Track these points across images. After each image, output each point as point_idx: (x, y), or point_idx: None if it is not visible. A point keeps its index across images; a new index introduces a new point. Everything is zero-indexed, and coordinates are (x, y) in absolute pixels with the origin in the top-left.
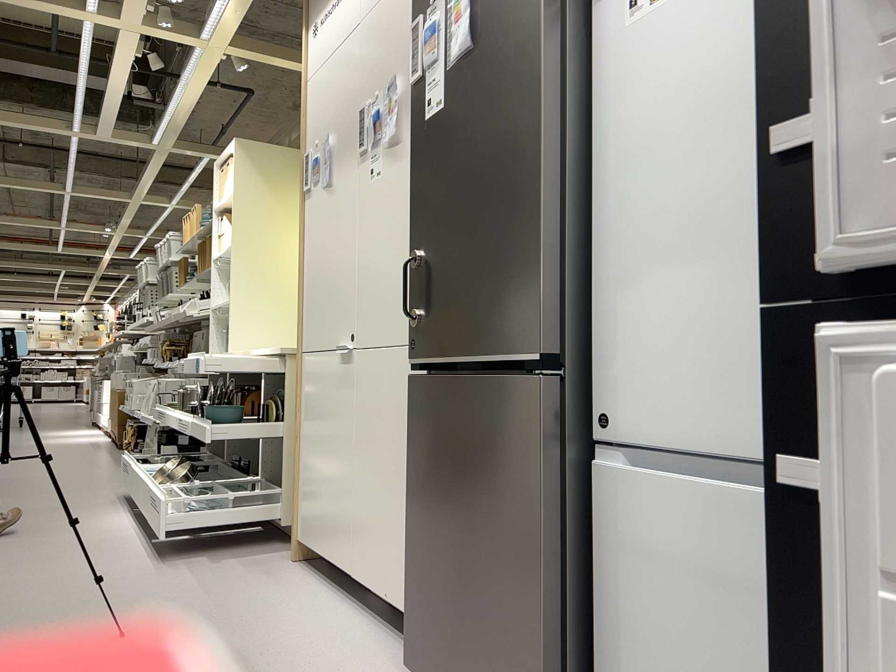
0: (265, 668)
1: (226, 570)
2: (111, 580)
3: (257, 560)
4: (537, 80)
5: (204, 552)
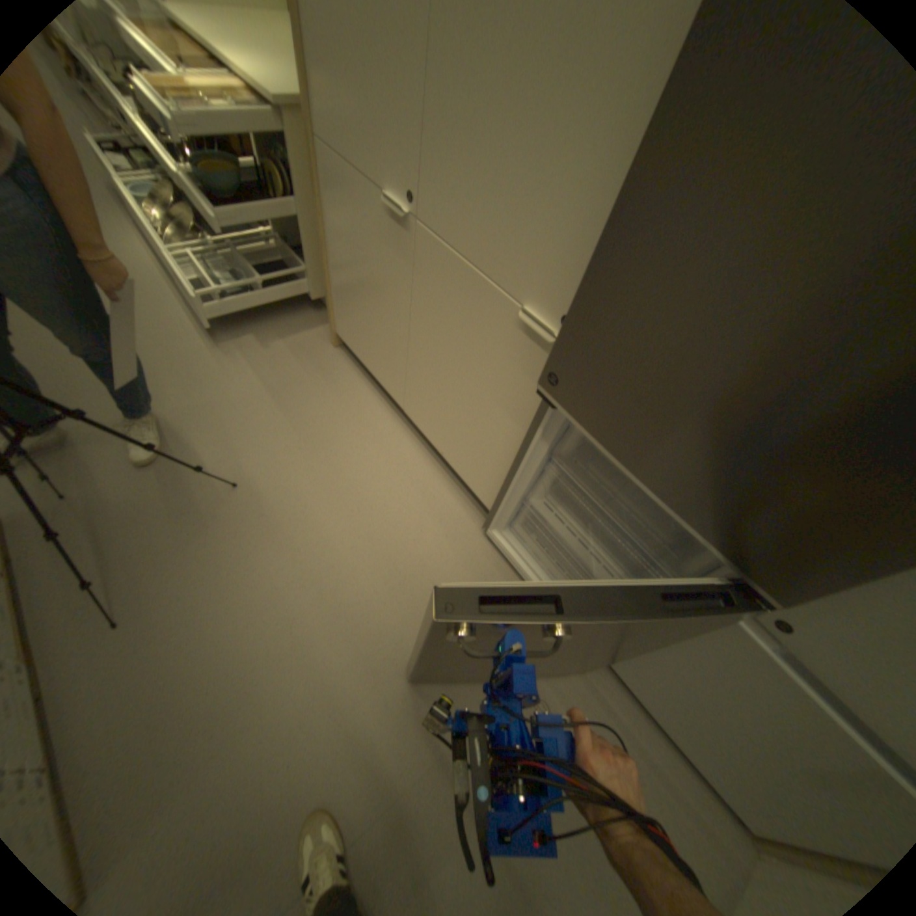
0: (366, 523)
1: (280, 359)
2: (180, 378)
3: (301, 343)
4: None
5: (247, 324)
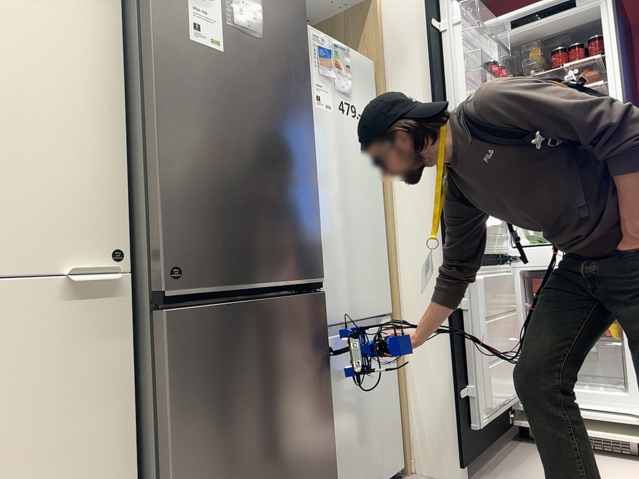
0: None
1: None
2: None
3: None
4: (309, 108)
5: None
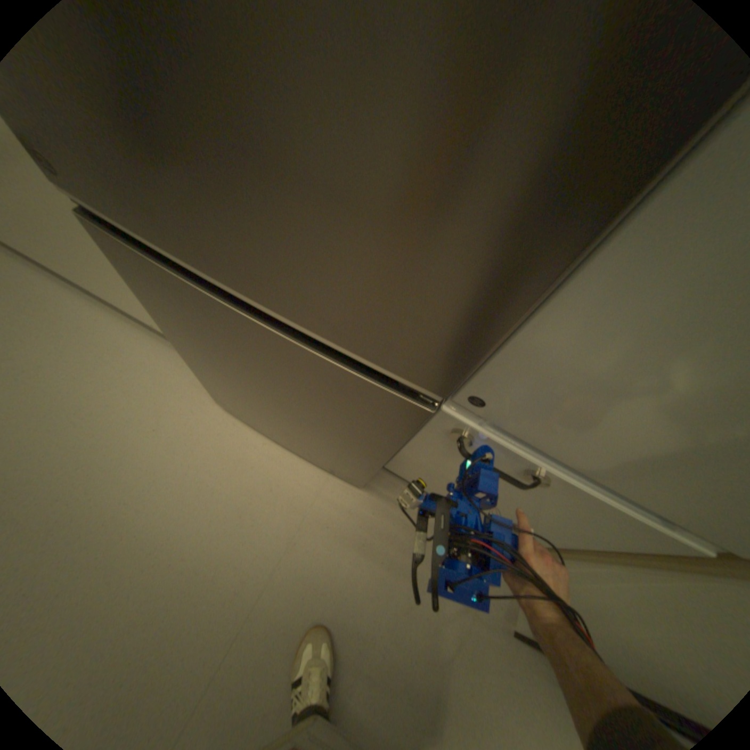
0: (87, 434)
1: None
2: None
3: None
4: None
5: None
